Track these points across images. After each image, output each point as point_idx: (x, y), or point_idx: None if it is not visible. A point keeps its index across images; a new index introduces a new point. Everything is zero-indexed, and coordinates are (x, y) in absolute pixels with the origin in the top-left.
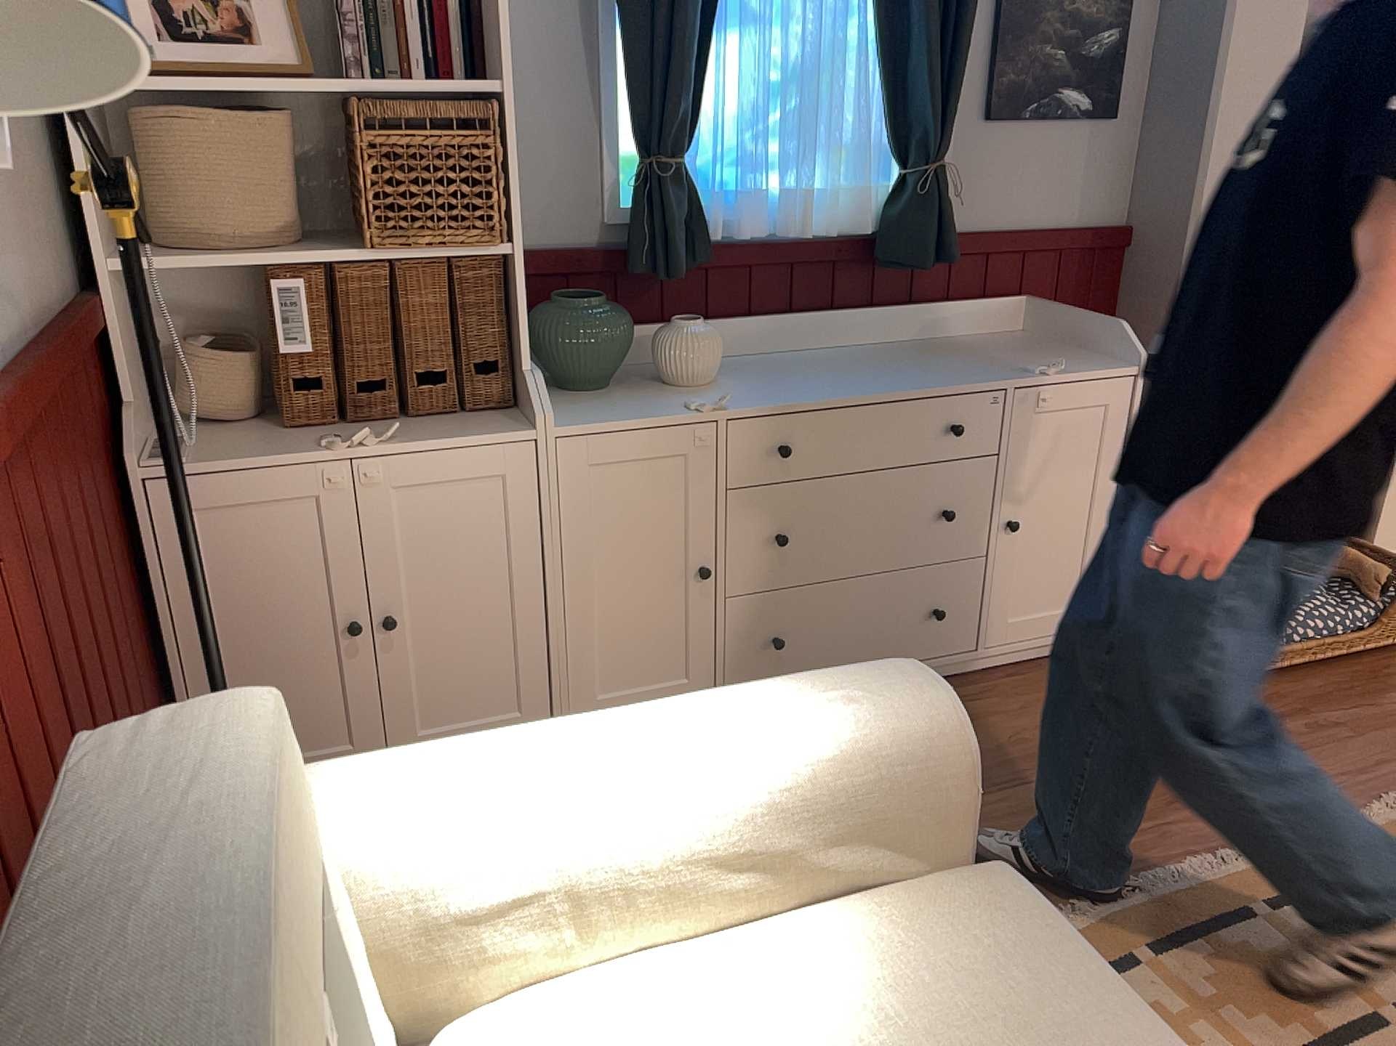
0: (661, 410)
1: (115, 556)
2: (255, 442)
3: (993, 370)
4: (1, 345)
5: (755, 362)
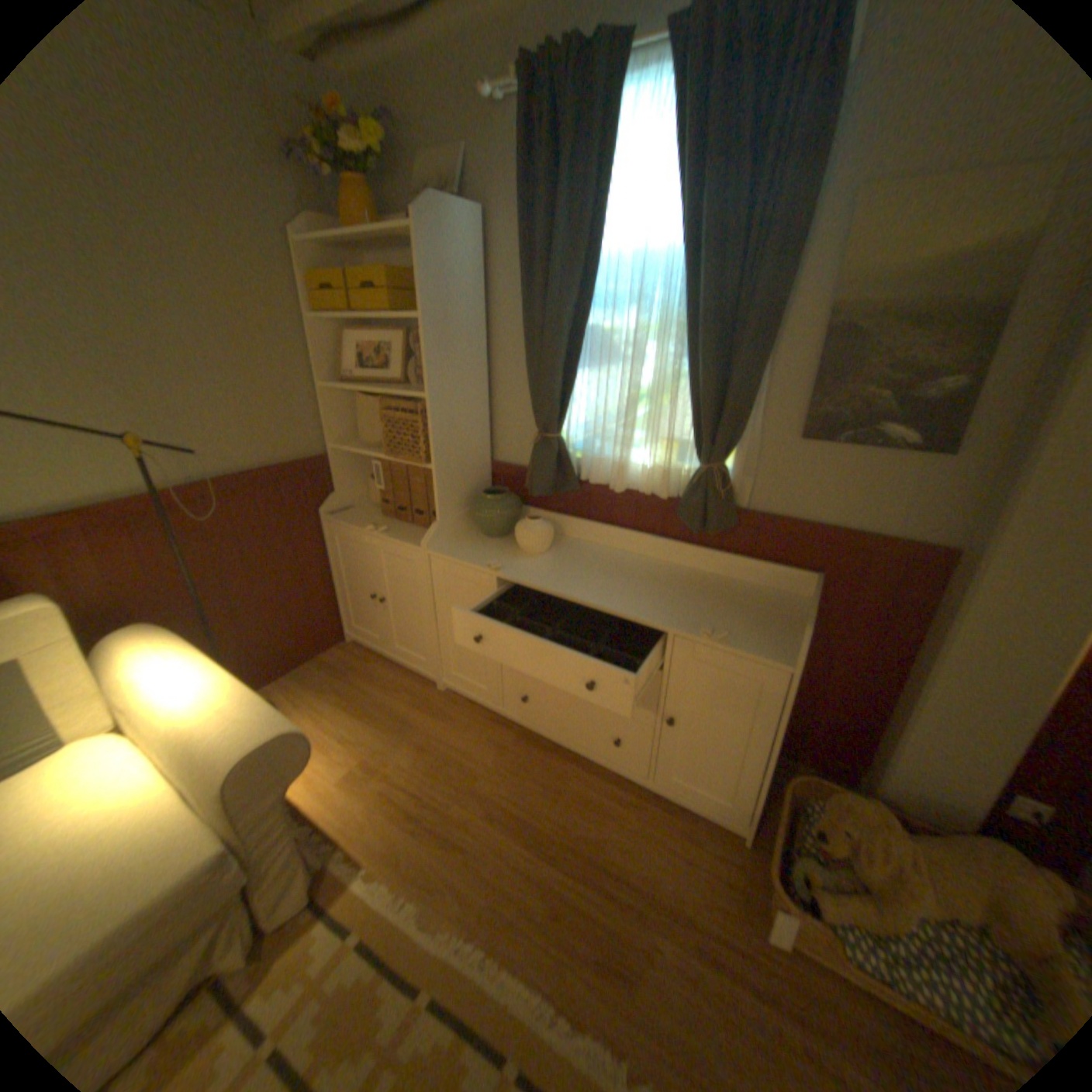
0: (479, 559)
1: (299, 541)
2: (366, 516)
3: (682, 616)
4: (210, 472)
5: (592, 551)
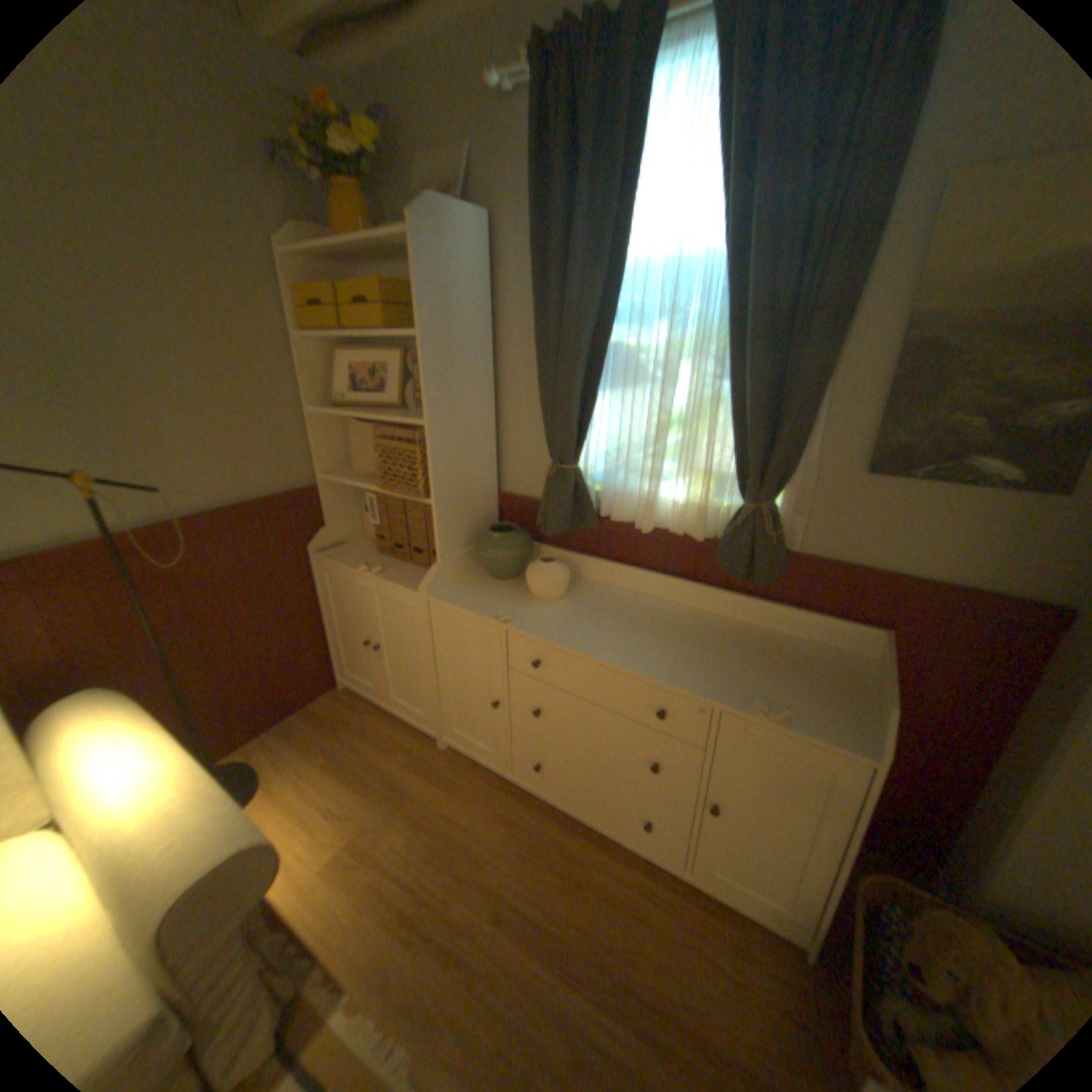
0: (485, 608)
1: (284, 581)
2: (359, 553)
3: (729, 686)
4: (179, 510)
5: (614, 596)
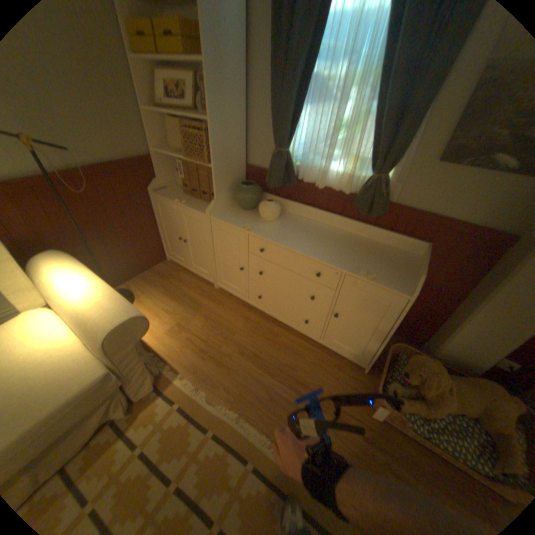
0: (238, 223)
1: (138, 205)
2: (174, 193)
3: (351, 263)
4: (79, 161)
5: (301, 221)
